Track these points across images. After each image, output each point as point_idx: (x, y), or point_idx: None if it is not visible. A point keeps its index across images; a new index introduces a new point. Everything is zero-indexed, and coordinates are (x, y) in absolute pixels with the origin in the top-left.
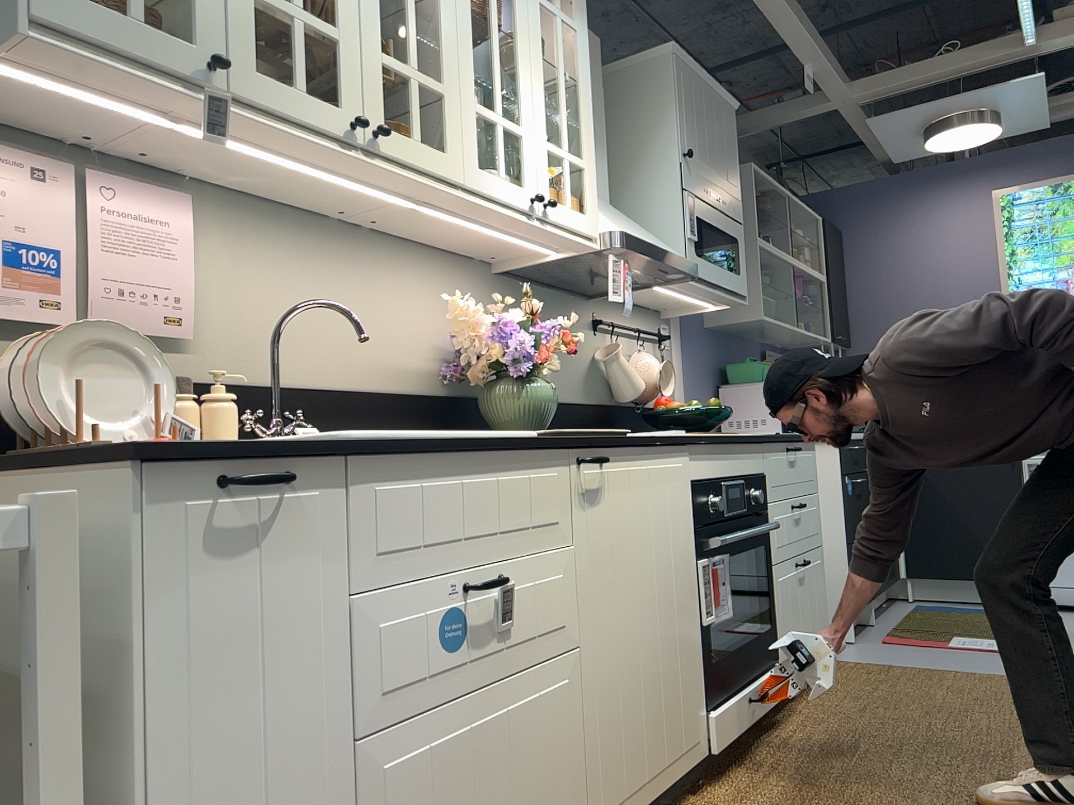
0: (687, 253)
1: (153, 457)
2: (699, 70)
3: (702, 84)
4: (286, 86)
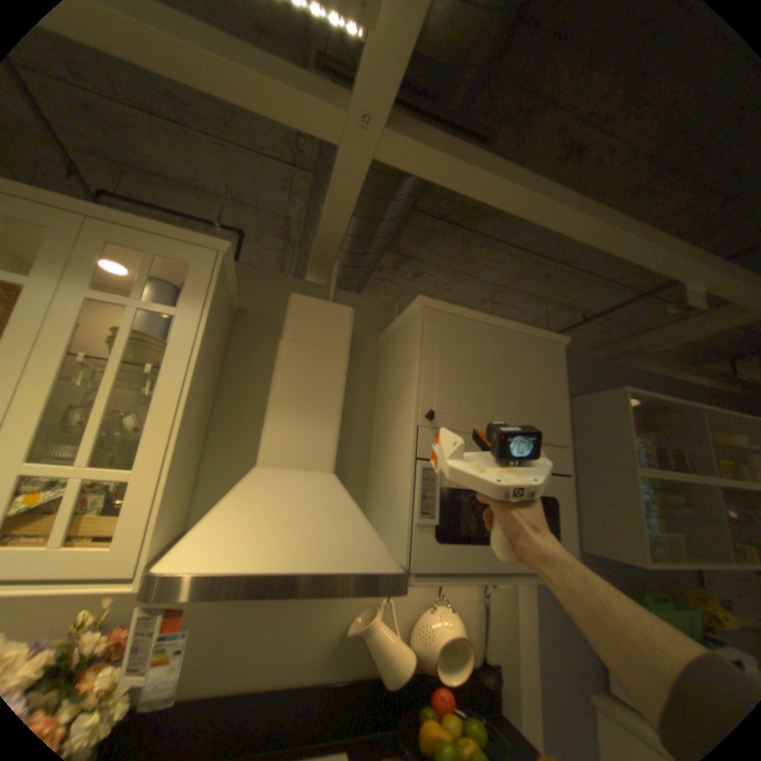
0: (408, 543)
1: None
2: (477, 314)
3: (484, 327)
4: None
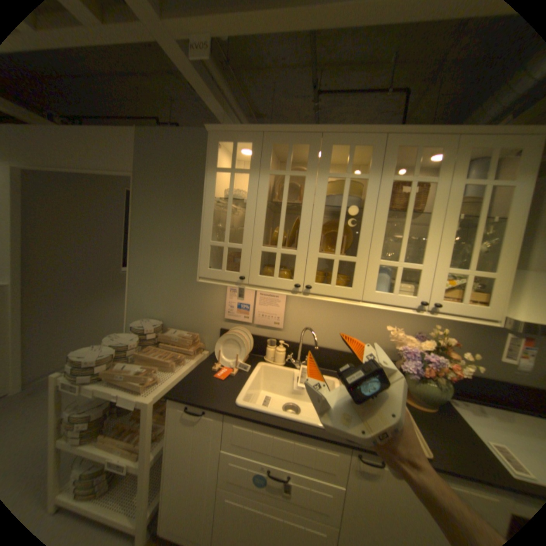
0: None
1: (170, 399)
2: None
3: None
4: (270, 277)
